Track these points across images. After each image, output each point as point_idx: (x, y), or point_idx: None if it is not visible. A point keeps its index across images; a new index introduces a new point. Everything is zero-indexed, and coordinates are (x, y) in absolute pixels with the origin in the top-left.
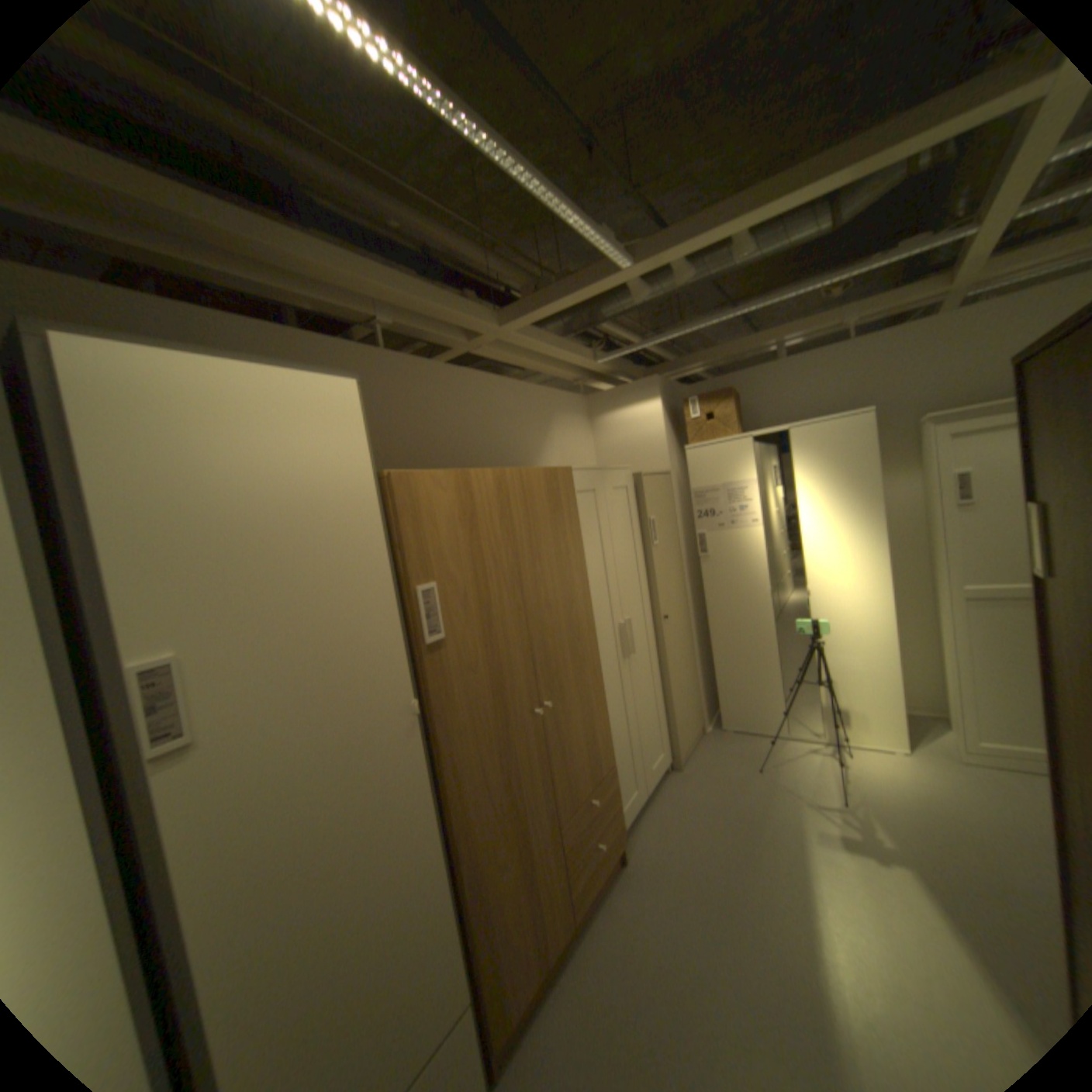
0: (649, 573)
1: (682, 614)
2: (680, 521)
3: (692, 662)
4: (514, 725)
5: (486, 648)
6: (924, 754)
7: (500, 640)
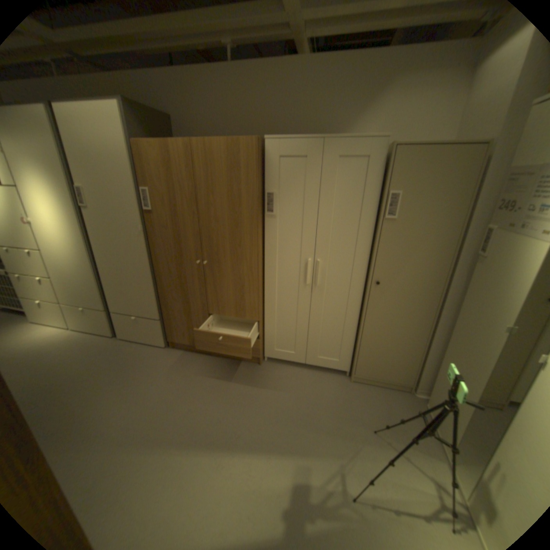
0: (375, 240)
1: (421, 294)
2: (487, 206)
3: (421, 337)
4: (186, 259)
5: (173, 222)
6: None
7: (181, 223)
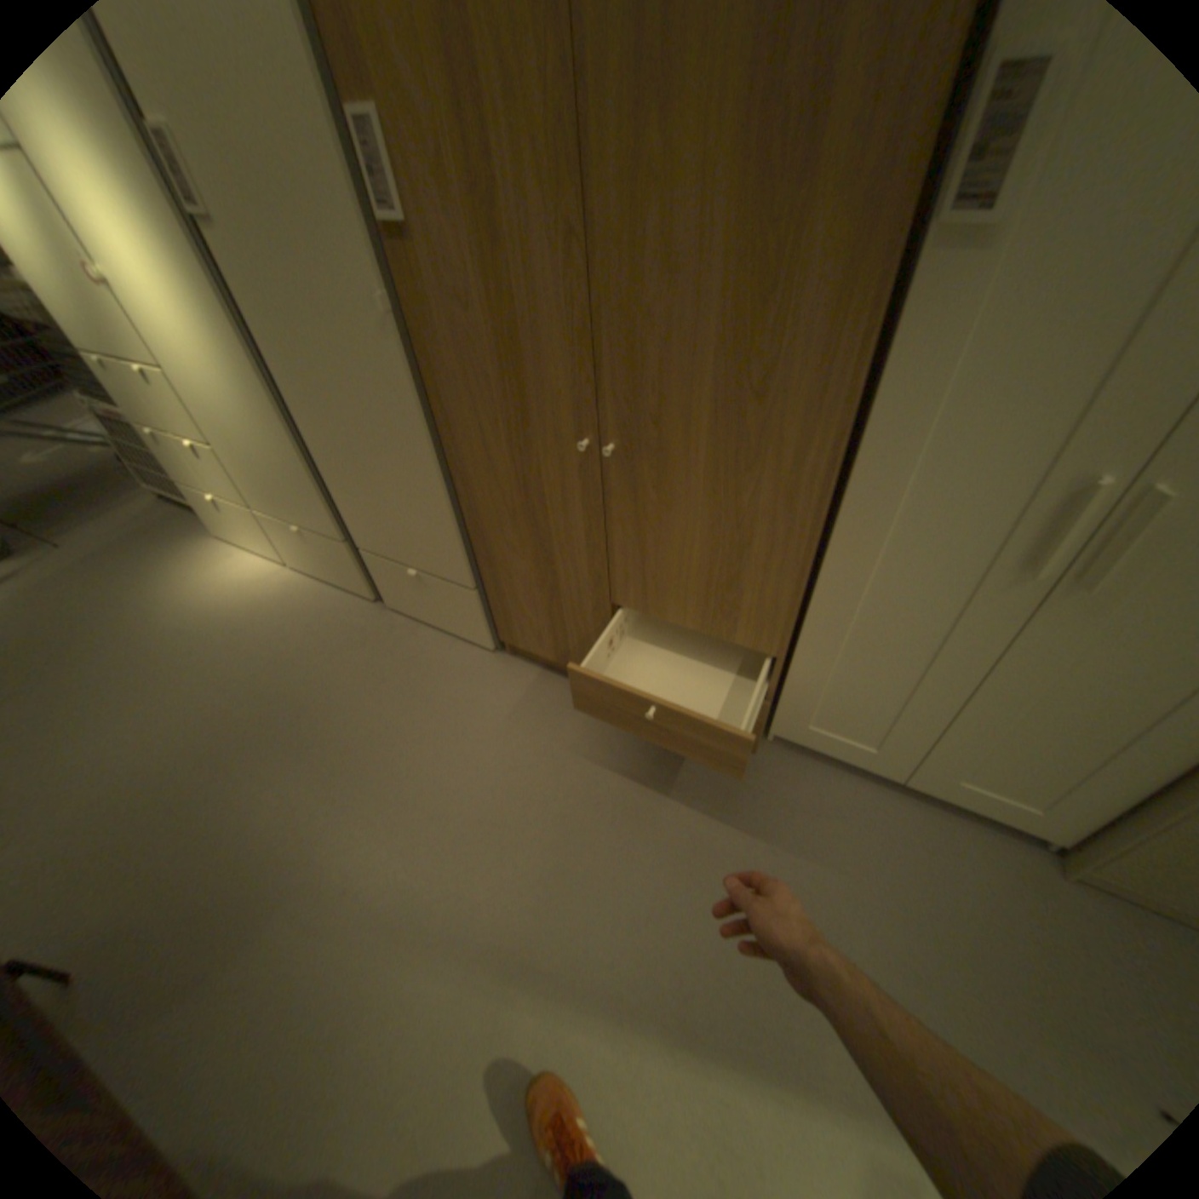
0: None
1: None
2: None
3: None
4: (541, 429)
5: (487, 278)
6: None
7: (519, 280)
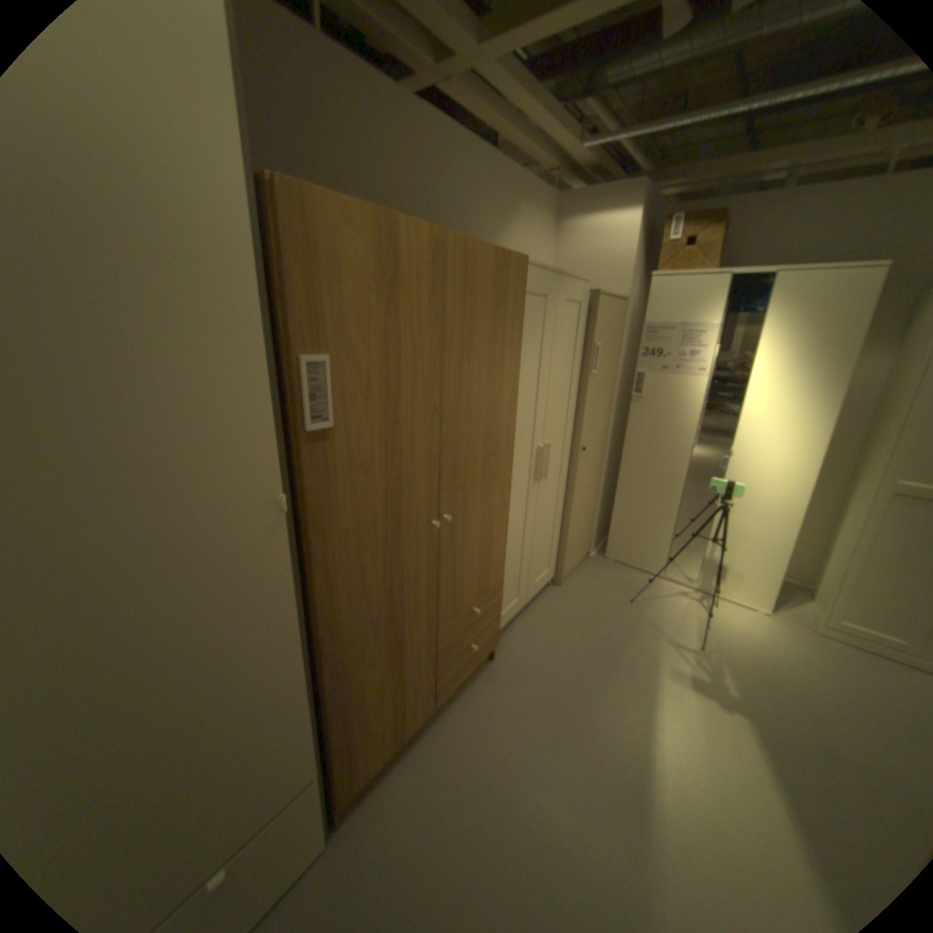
0: (579, 401)
1: (598, 448)
2: (622, 355)
3: (595, 493)
4: (406, 532)
5: (386, 446)
6: (784, 617)
7: (405, 441)
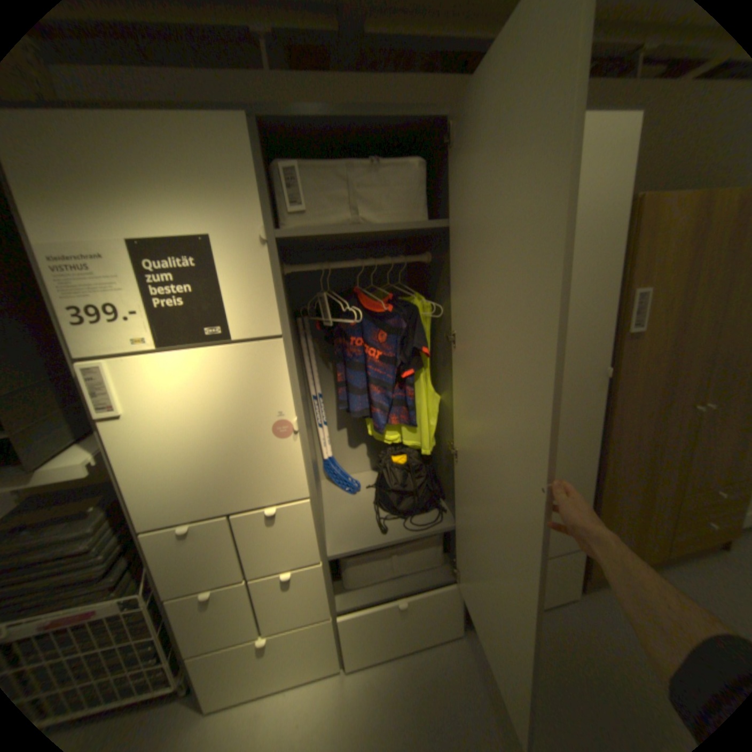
0: None
1: None
2: None
3: None
4: (677, 410)
5: (675, 346)
6: None
7: (690, 344)
